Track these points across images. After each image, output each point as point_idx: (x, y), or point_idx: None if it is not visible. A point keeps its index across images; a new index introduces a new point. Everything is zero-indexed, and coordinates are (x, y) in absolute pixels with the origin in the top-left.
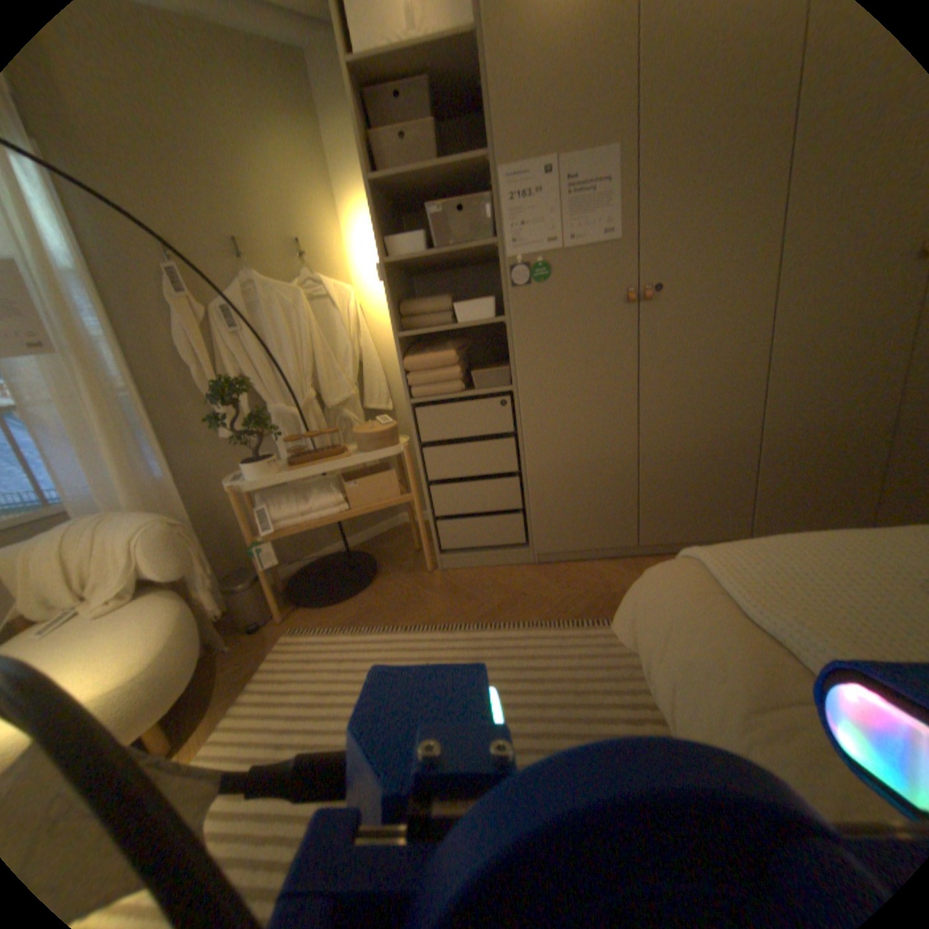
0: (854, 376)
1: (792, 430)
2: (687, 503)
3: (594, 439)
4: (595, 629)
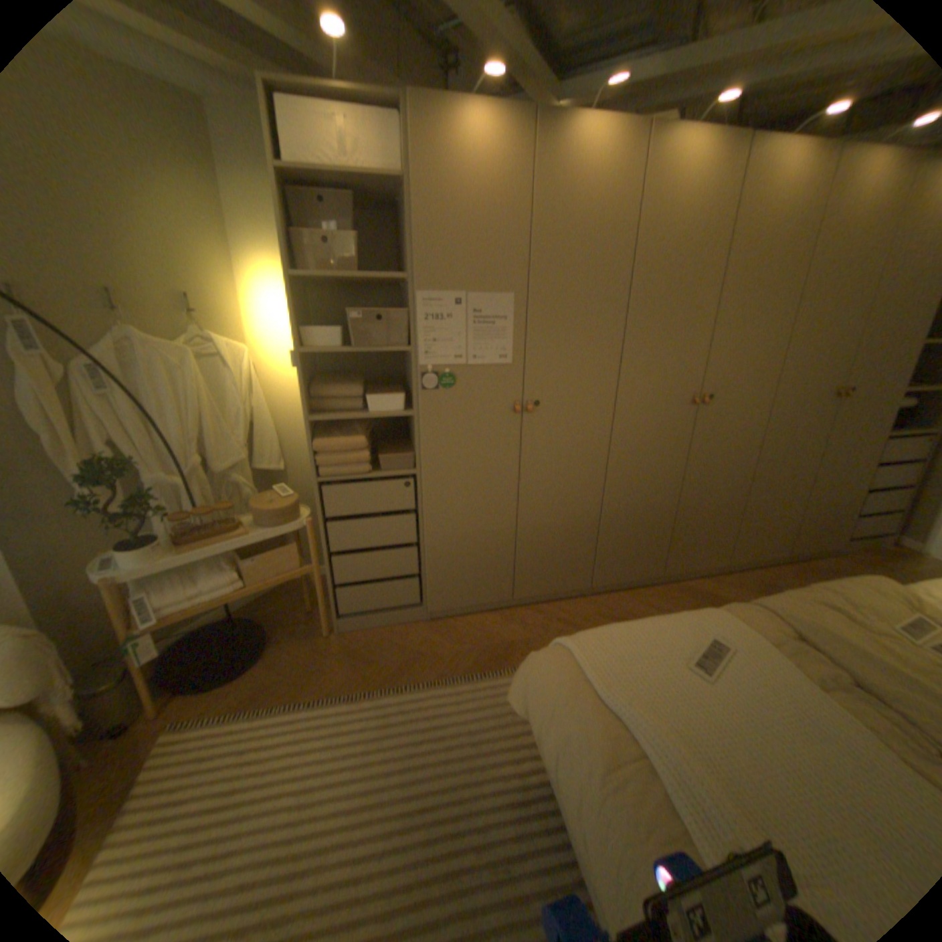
0: (656, 476)
1: (620, 512)
2: (550, 565)
3: (484, 518)
4: (484, 684)
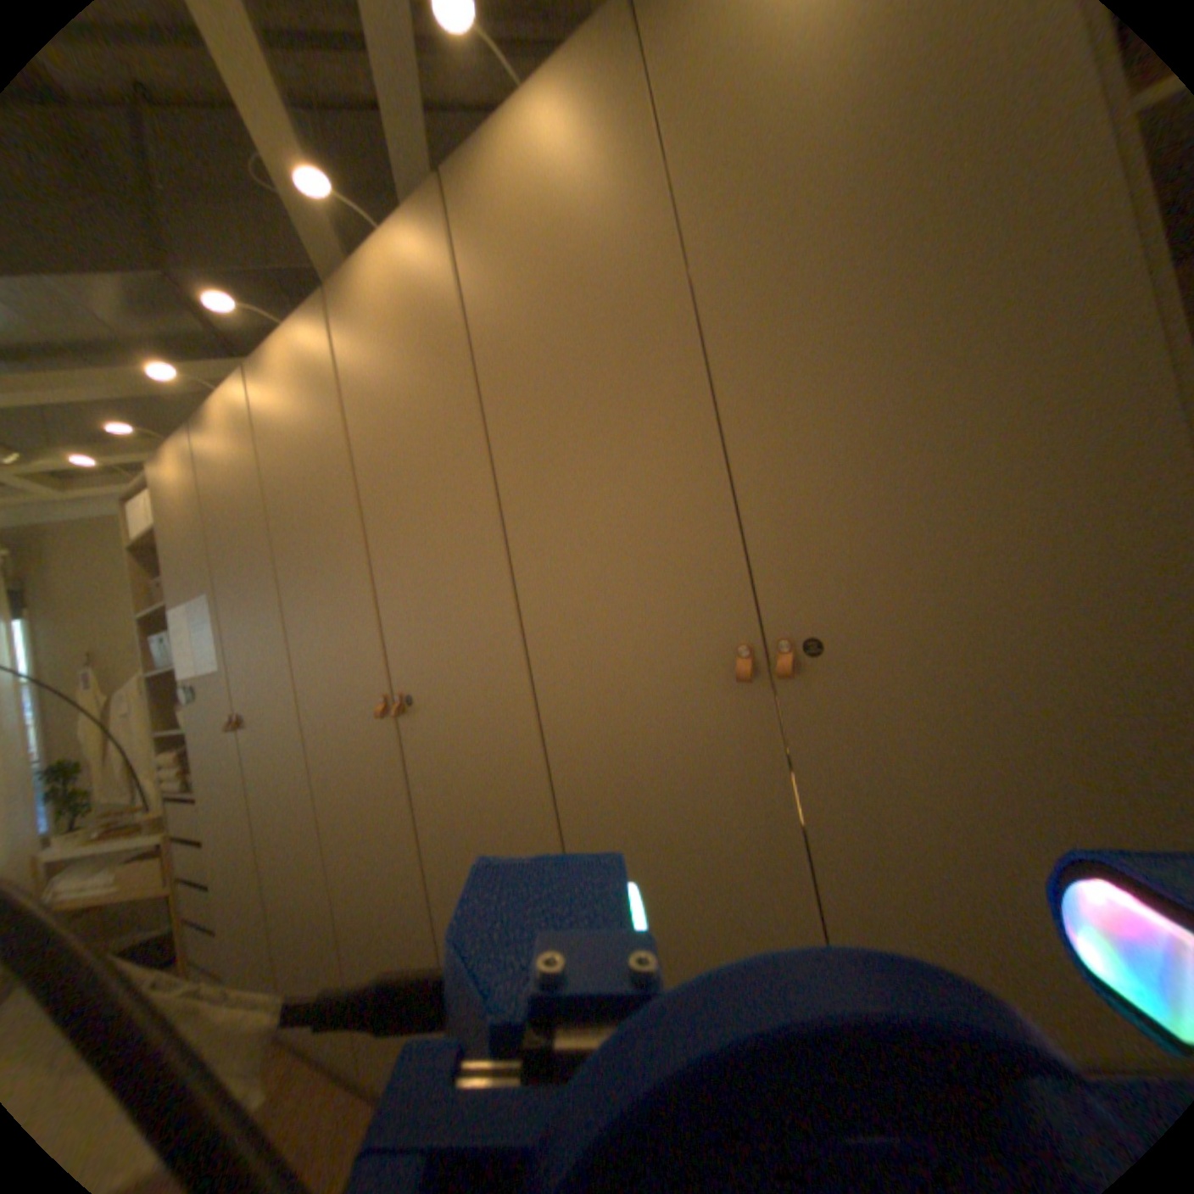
0: (378, 858)
1: (350, 919)
2: (301, 989)
3: (235, 872)
4: None
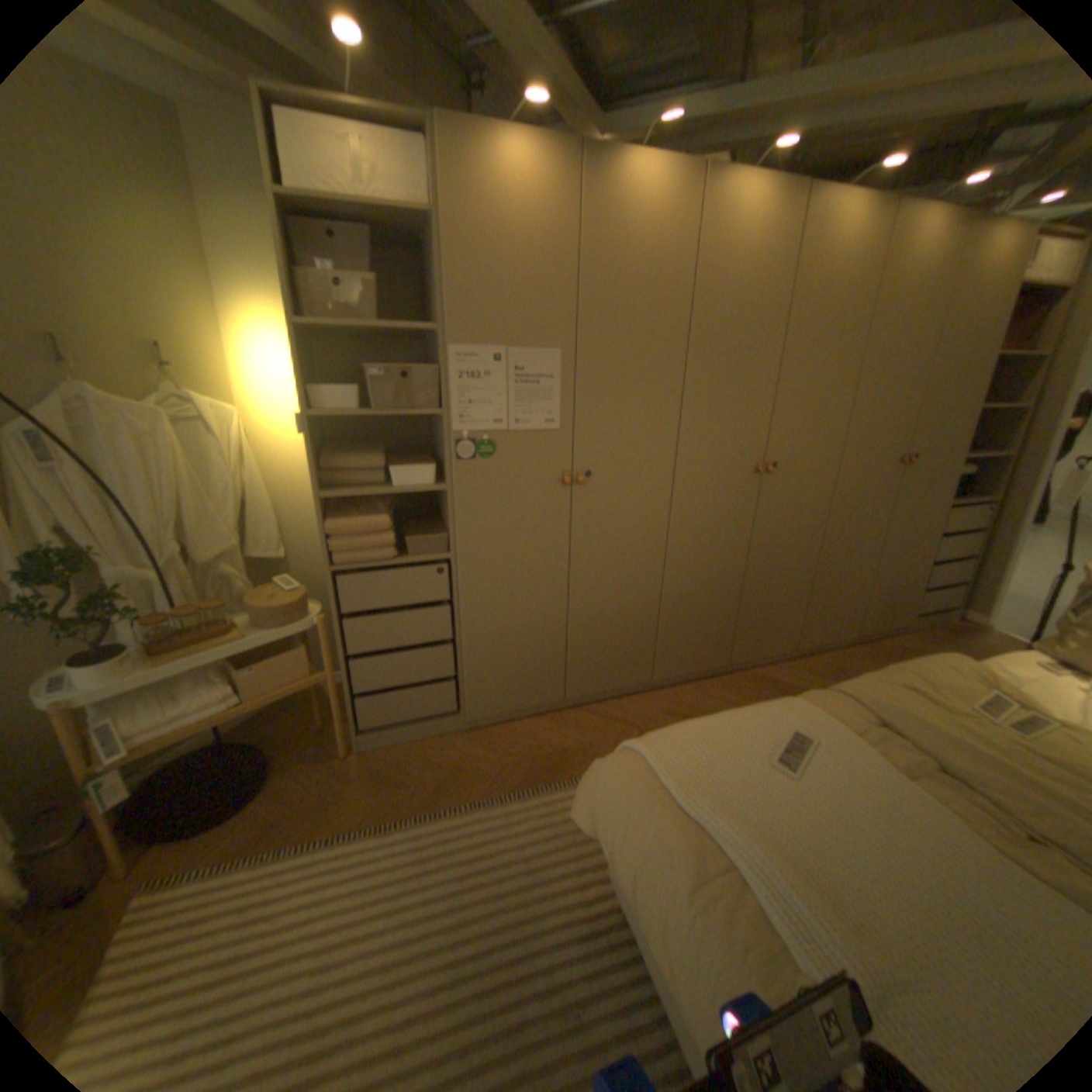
0: (720, 554)
1: (681, 595)
2: (606, 659)
3: (530, 607)
4: (537, 801)
